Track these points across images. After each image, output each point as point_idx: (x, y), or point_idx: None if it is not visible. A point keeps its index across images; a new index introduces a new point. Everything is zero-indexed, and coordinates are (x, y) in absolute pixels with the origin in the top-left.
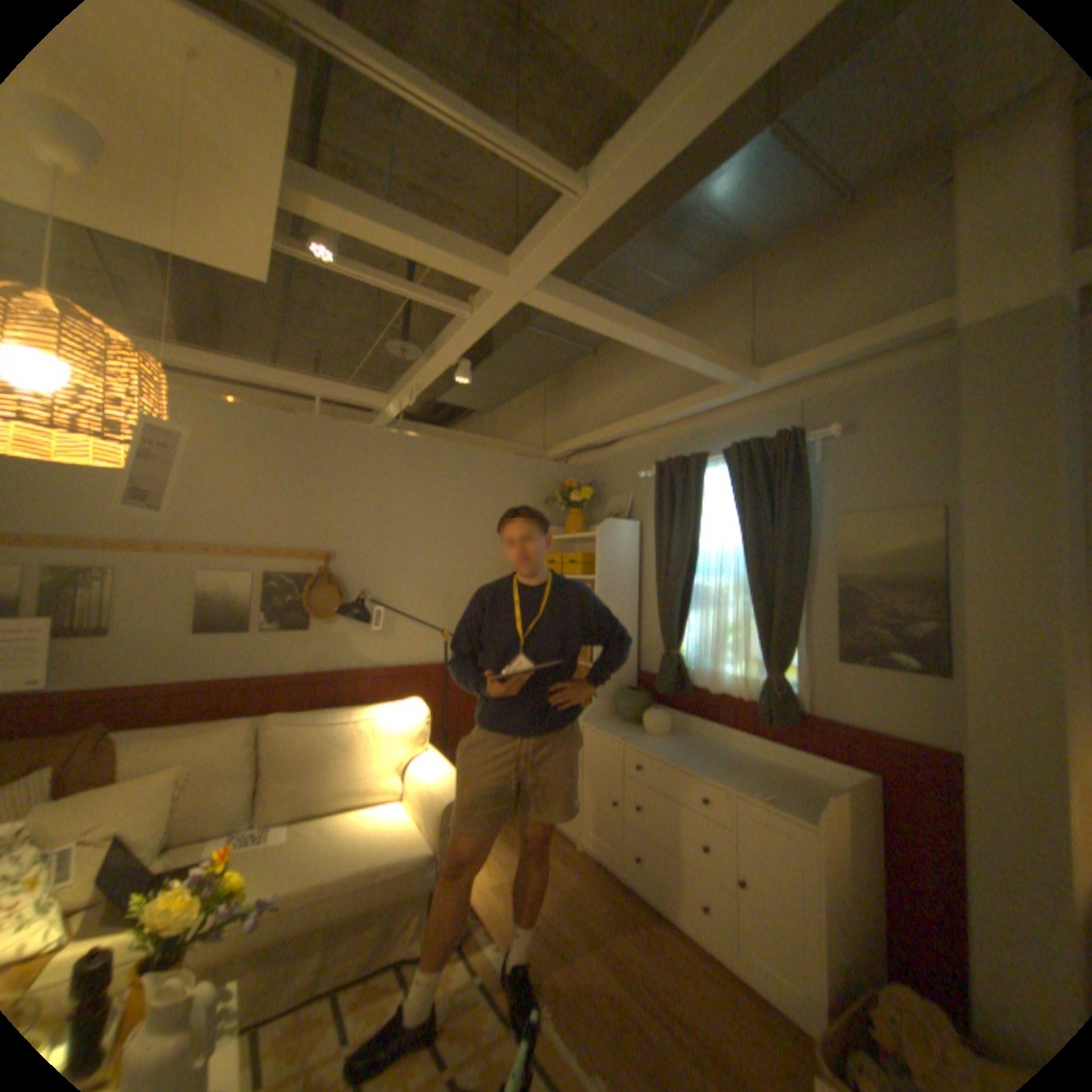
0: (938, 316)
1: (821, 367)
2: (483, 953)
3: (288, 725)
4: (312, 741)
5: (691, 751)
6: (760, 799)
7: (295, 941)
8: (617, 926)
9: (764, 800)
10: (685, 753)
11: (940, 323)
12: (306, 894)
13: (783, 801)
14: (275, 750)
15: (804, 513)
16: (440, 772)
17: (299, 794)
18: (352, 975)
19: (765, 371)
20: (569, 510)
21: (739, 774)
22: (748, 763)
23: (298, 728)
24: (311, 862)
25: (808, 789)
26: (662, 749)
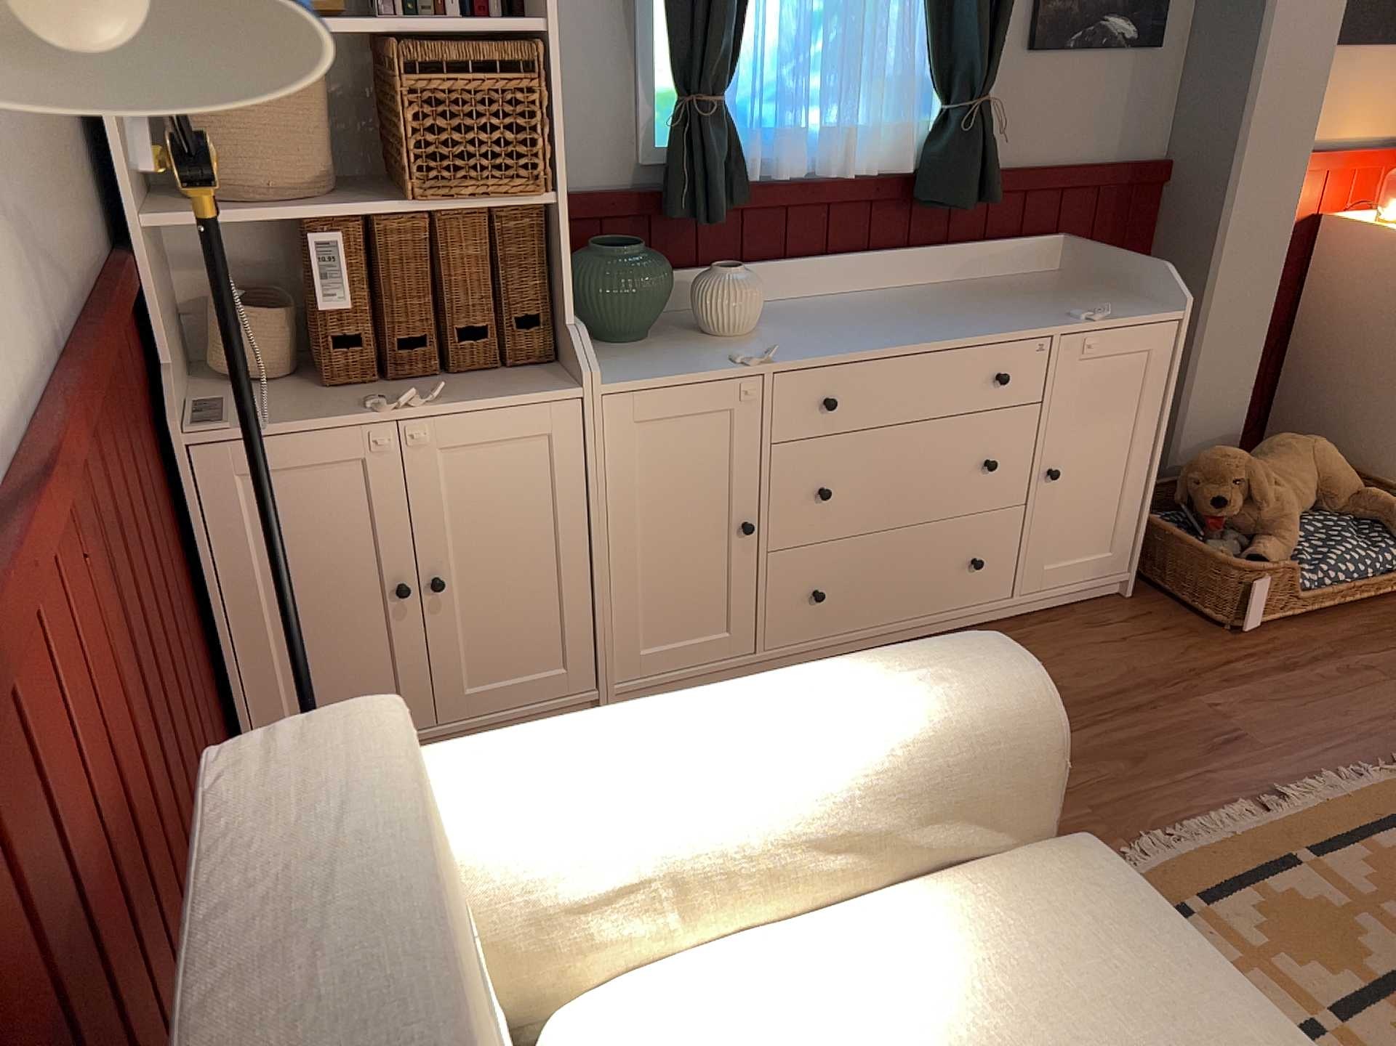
0: None
1: None
2: None
3: None
4: None
5: (845, 321)
6: (1101, 316)
7: None
8: None
9: (1096, 317)
10: (857, 326)
11: None
12: None
13: (1090, 309)
14: None
15: None
16: (783, 702)
17: None
18: None
19: None
20: None
21: (971, 311)
22: (915, 298)
23: None
24: None
25: (1031, 290)
26: (828, 338)
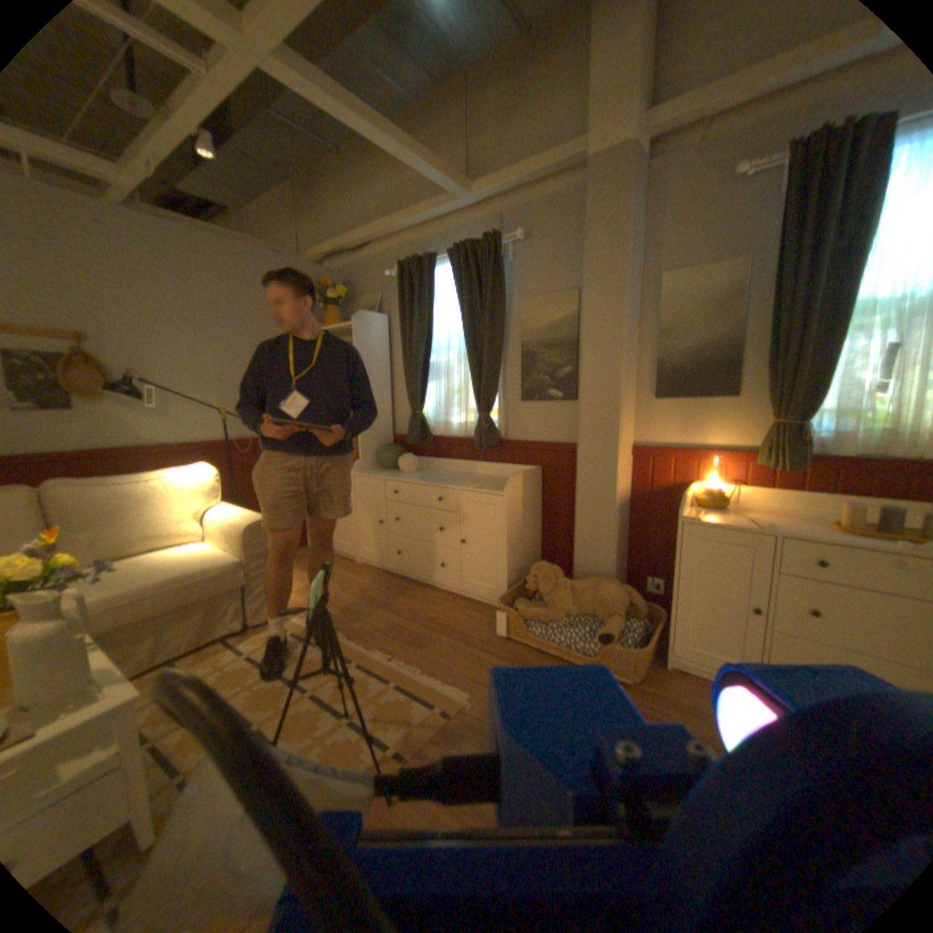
0: (581, 148)
1: (513, 183)
2: (289, 620)
3: (73, 484)
4: (104, 496)
5: (431, 476)
6: (471, 486)
7: (126, 628)
8: (386, 591)
9: (474, 487)
10: (427, 477)
11: (582, 154)
12: (129, 593)
13: (485, 486)
14: (65, 504)
15: (501, 298)
16: (236, 511)
17: (100, 539)
18: (183, 649)
19: (476, 183)
20: (328, 309)
21: (461, 480)
22: (468, 476)
23: (85, 486)
24: (127, 577)
25: (501, 481)
26: (412, 477)
